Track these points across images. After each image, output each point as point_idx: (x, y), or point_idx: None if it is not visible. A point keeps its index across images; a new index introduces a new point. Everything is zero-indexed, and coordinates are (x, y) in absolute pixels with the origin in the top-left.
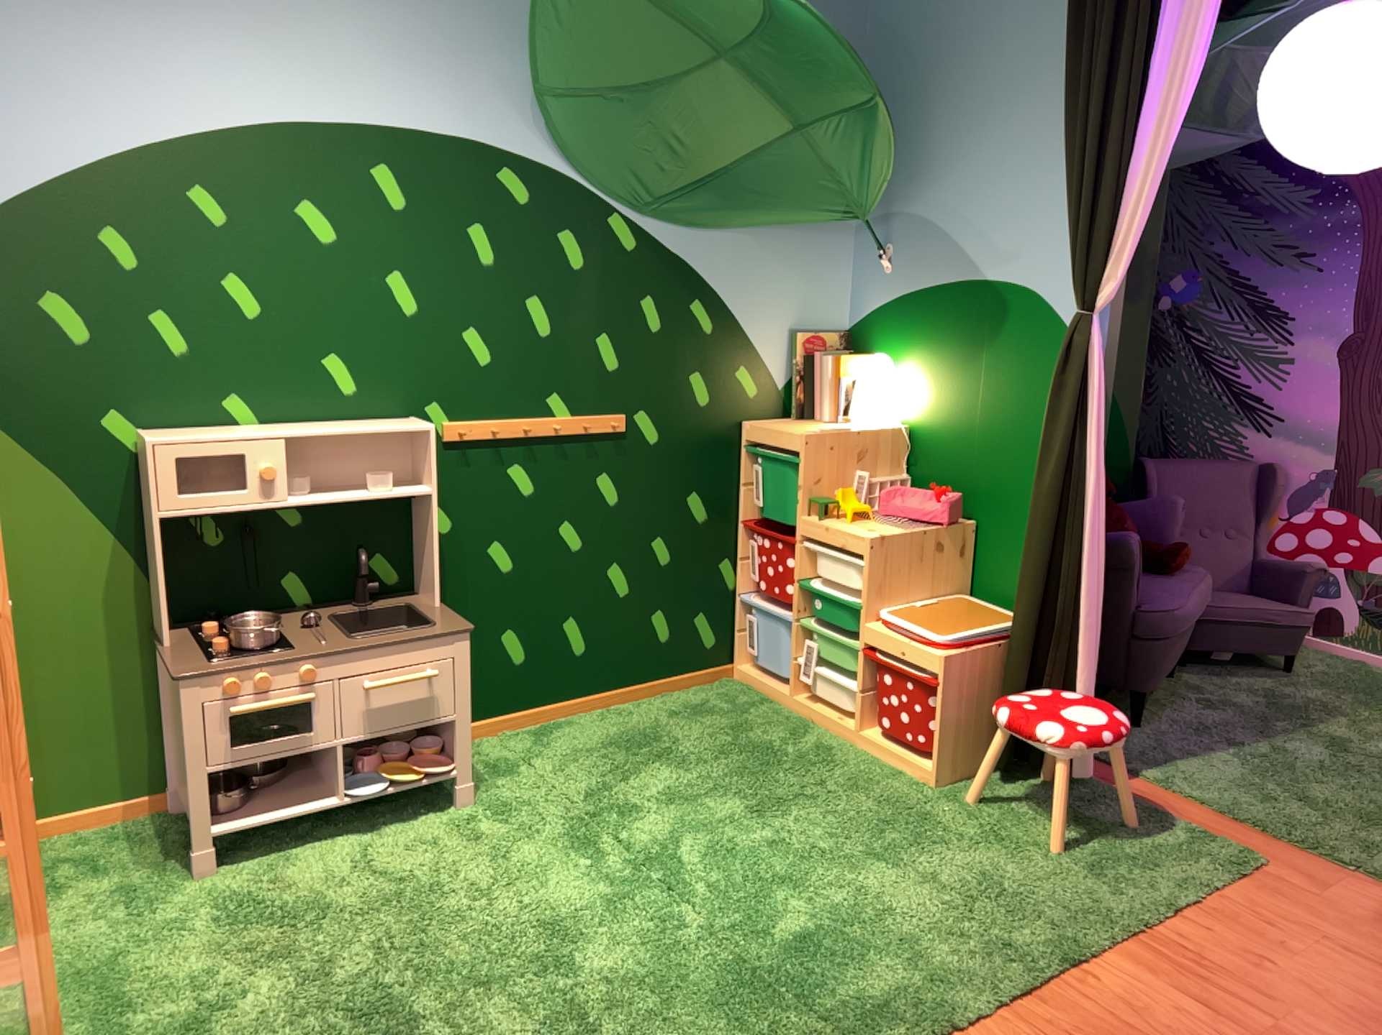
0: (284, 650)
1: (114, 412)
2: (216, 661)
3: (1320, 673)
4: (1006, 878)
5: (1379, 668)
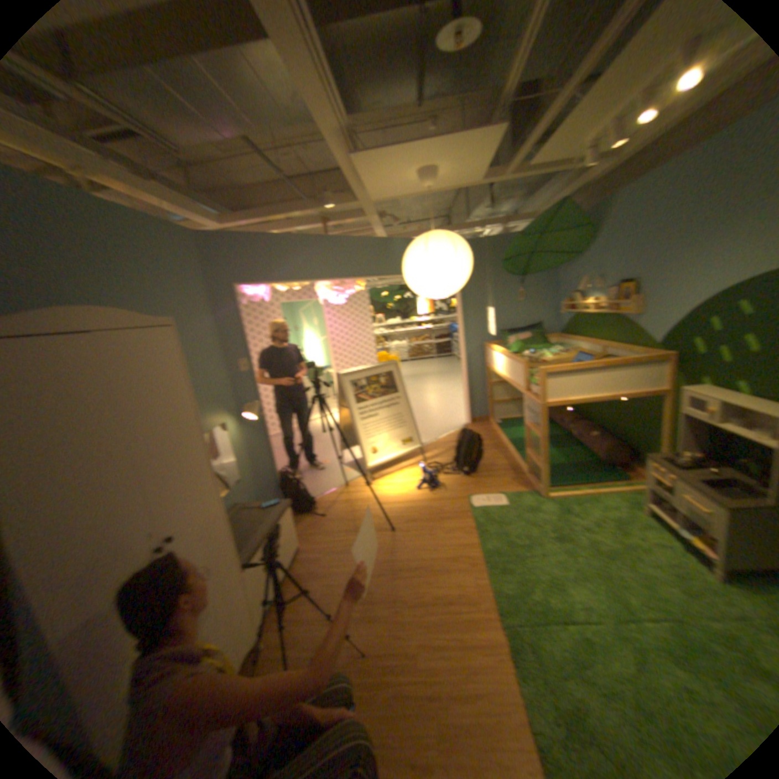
0: (678, 470)
1: (705, 377)
2: (667, 461)
3: None
4: None
5: None
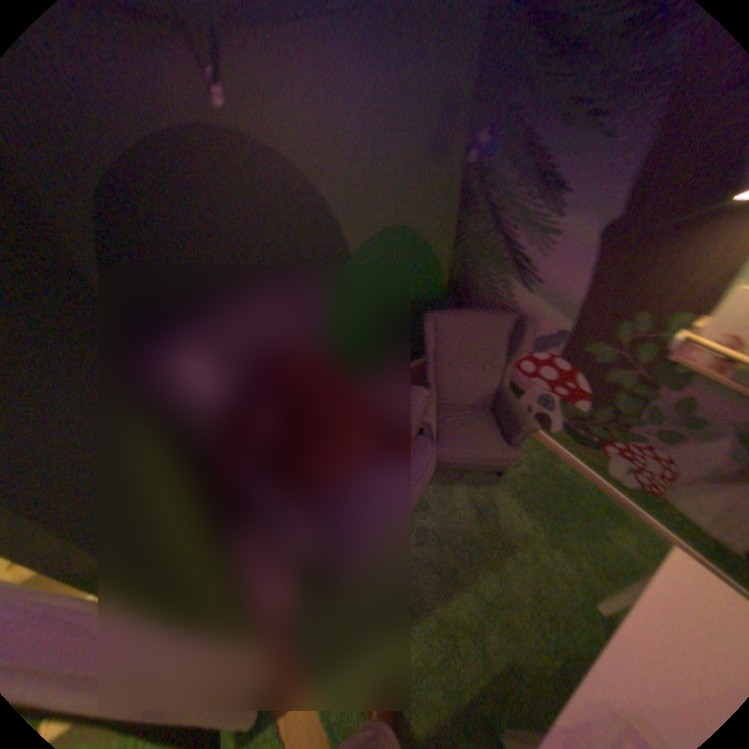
0: None
1: None
2: None
3: (524, 481)
4: None
5: (568, 466)
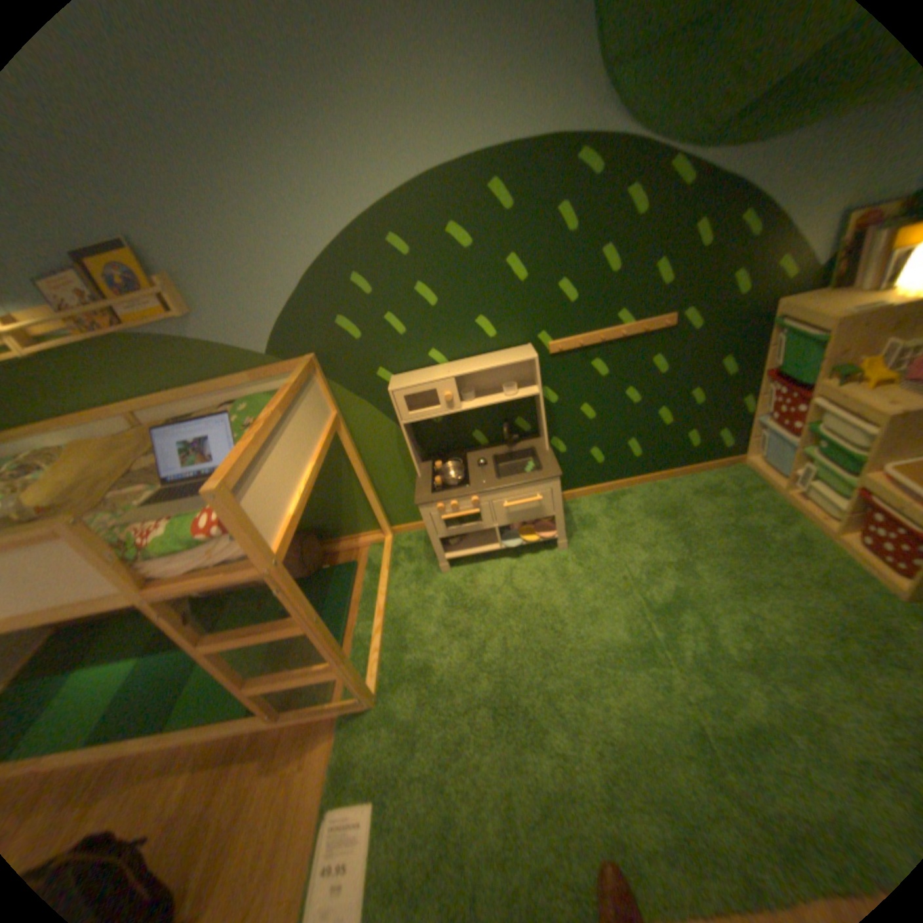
0: (464, 487)
1: (379, 369)
2: (435, 491)
3: None
4: None
5: None
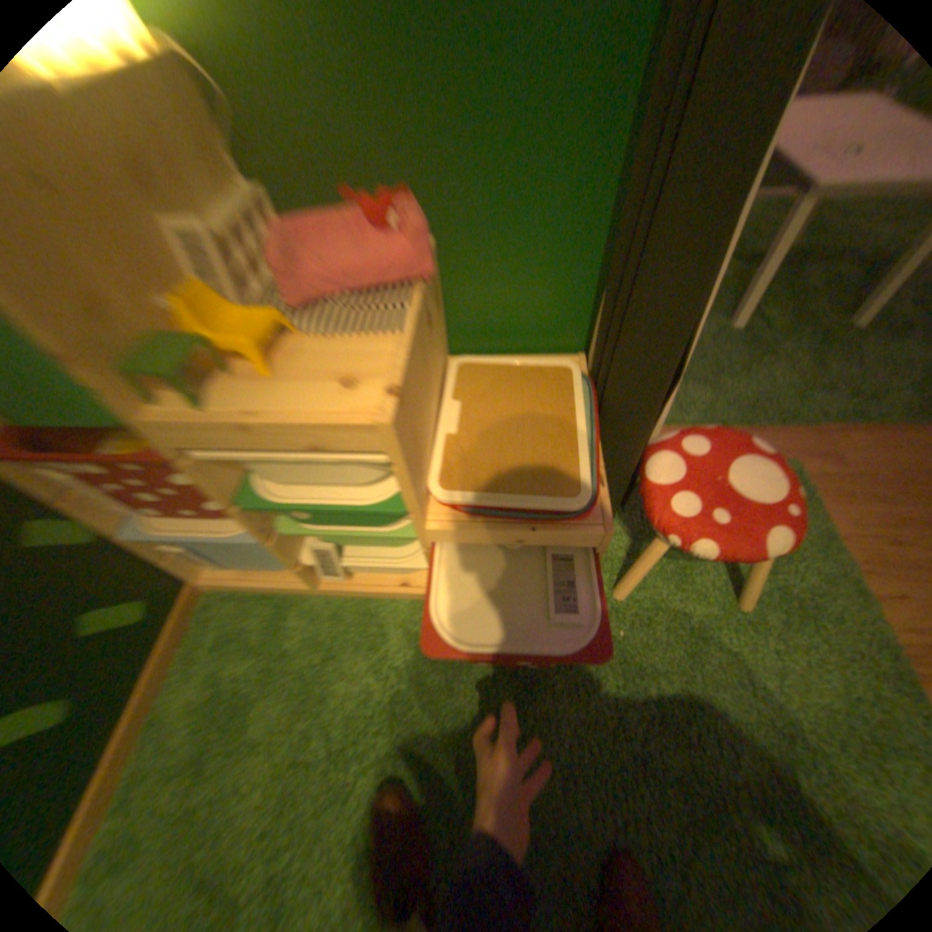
0: None
1: None
2: None
3: None
4: (785, 705)
5: None
